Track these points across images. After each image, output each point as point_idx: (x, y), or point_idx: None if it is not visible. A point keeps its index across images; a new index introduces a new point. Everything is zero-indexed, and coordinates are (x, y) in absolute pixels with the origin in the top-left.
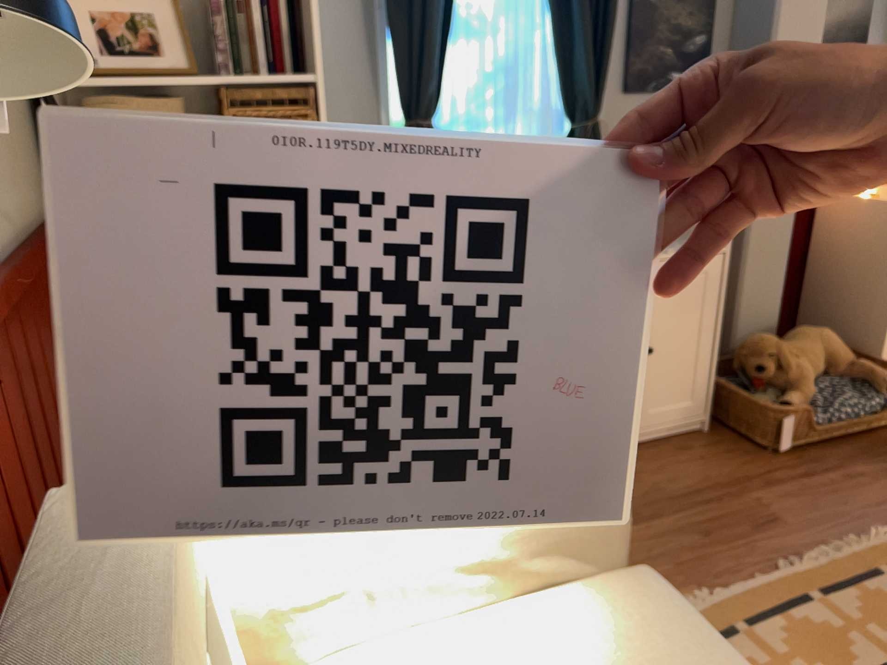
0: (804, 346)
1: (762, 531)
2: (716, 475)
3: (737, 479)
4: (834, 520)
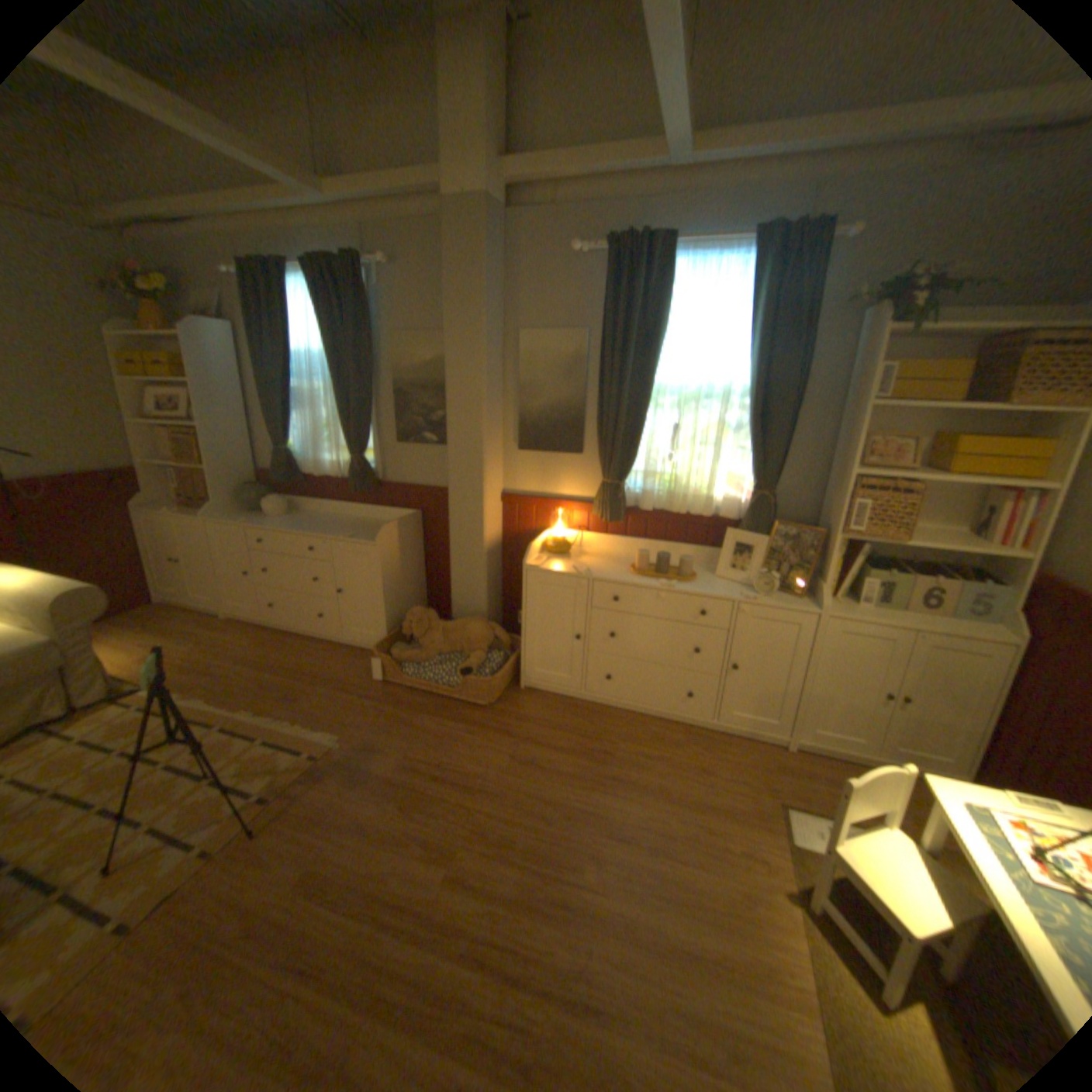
0: (450, 628)
1: (277, 702)
2: (332, 675)
3: (334, 681)
4: (310, 717)
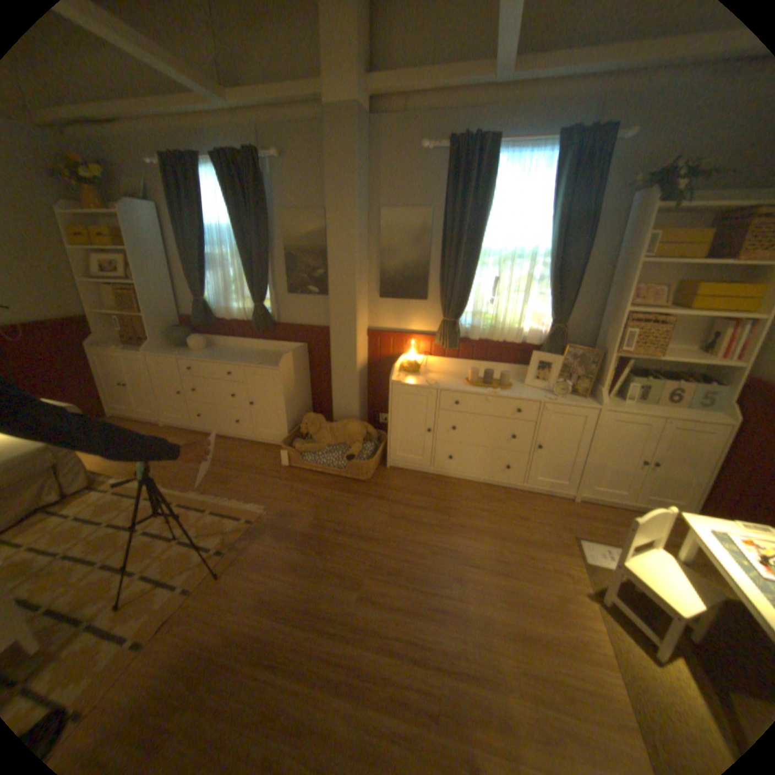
0: (335, 427)
1: (215, 484)
2: (251, 463)
3: (253, 467)
4: (241, 493)
